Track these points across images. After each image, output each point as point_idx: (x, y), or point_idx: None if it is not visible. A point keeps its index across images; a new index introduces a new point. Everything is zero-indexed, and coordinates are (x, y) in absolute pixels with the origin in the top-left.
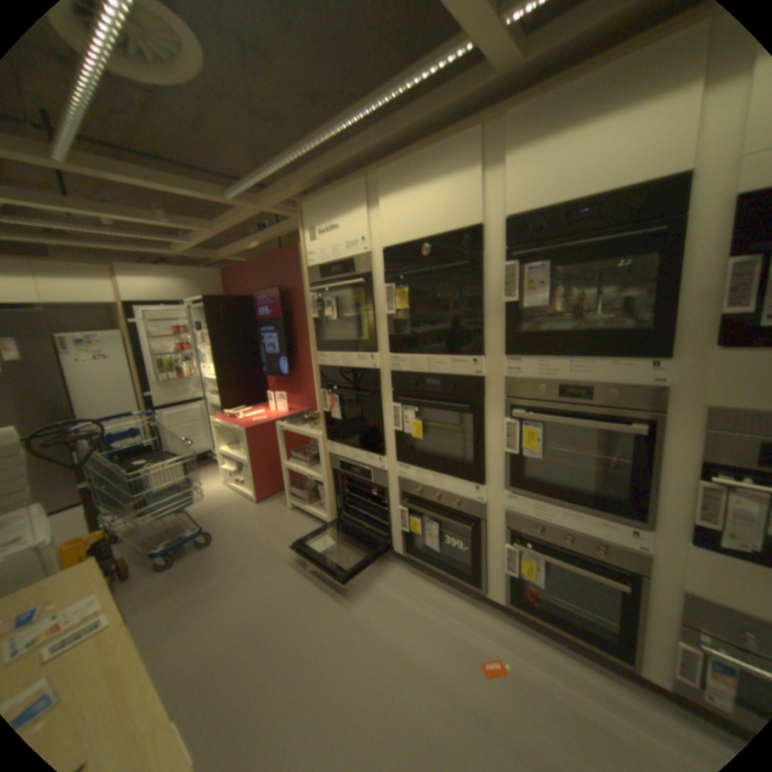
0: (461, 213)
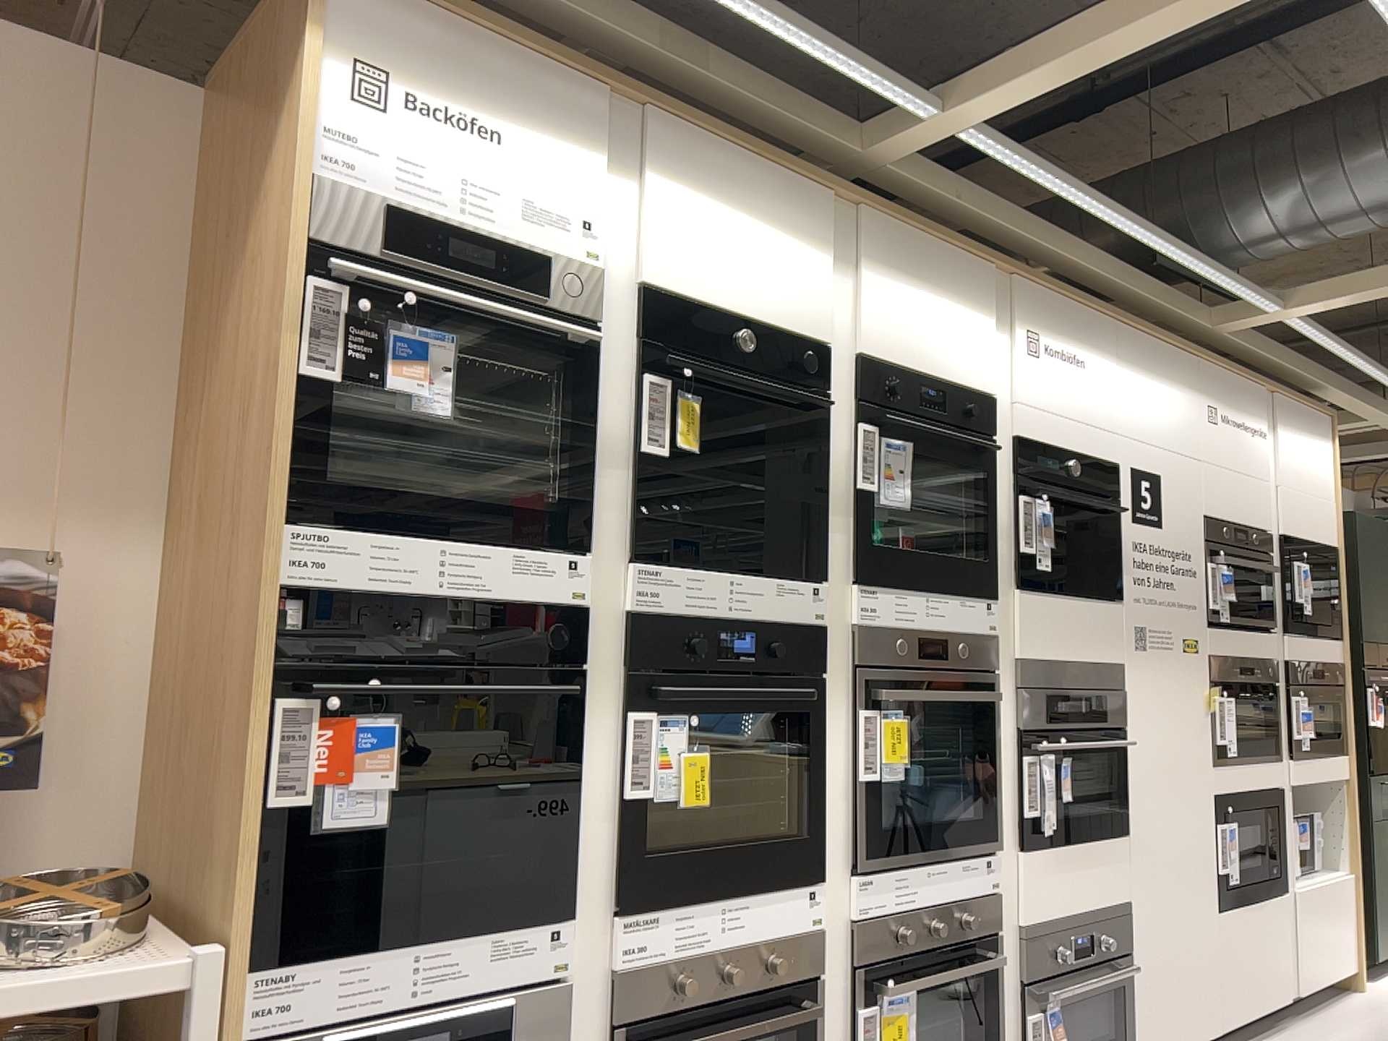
0: (802, 318)
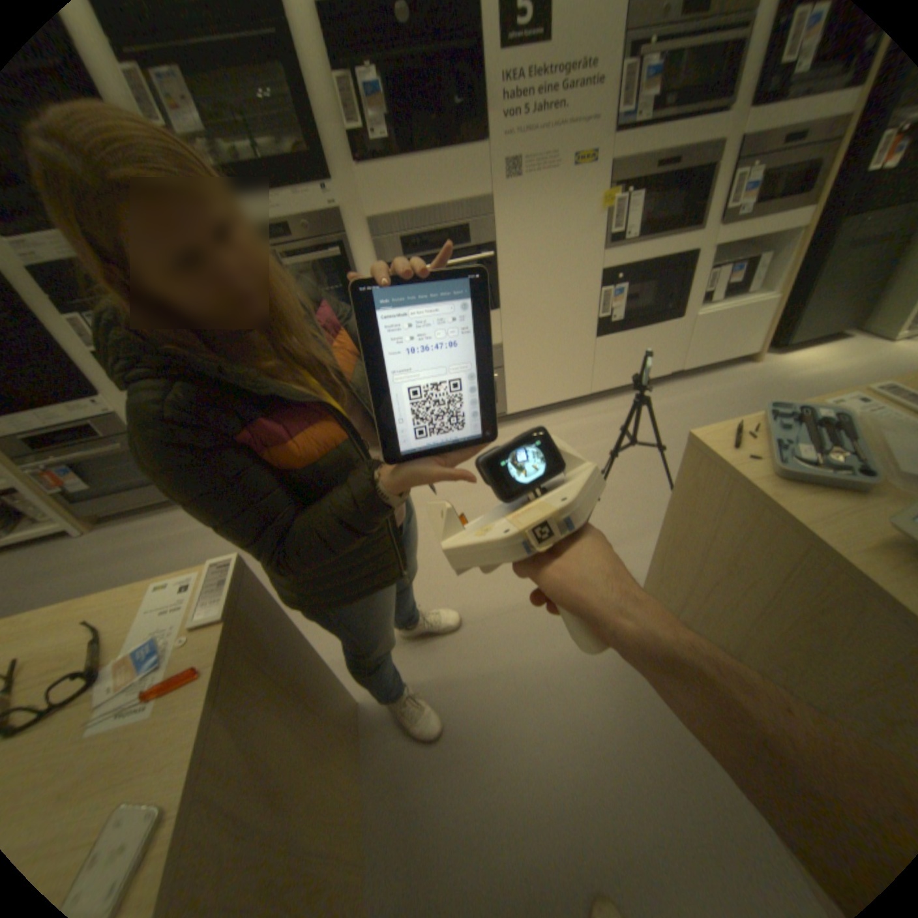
0: None
